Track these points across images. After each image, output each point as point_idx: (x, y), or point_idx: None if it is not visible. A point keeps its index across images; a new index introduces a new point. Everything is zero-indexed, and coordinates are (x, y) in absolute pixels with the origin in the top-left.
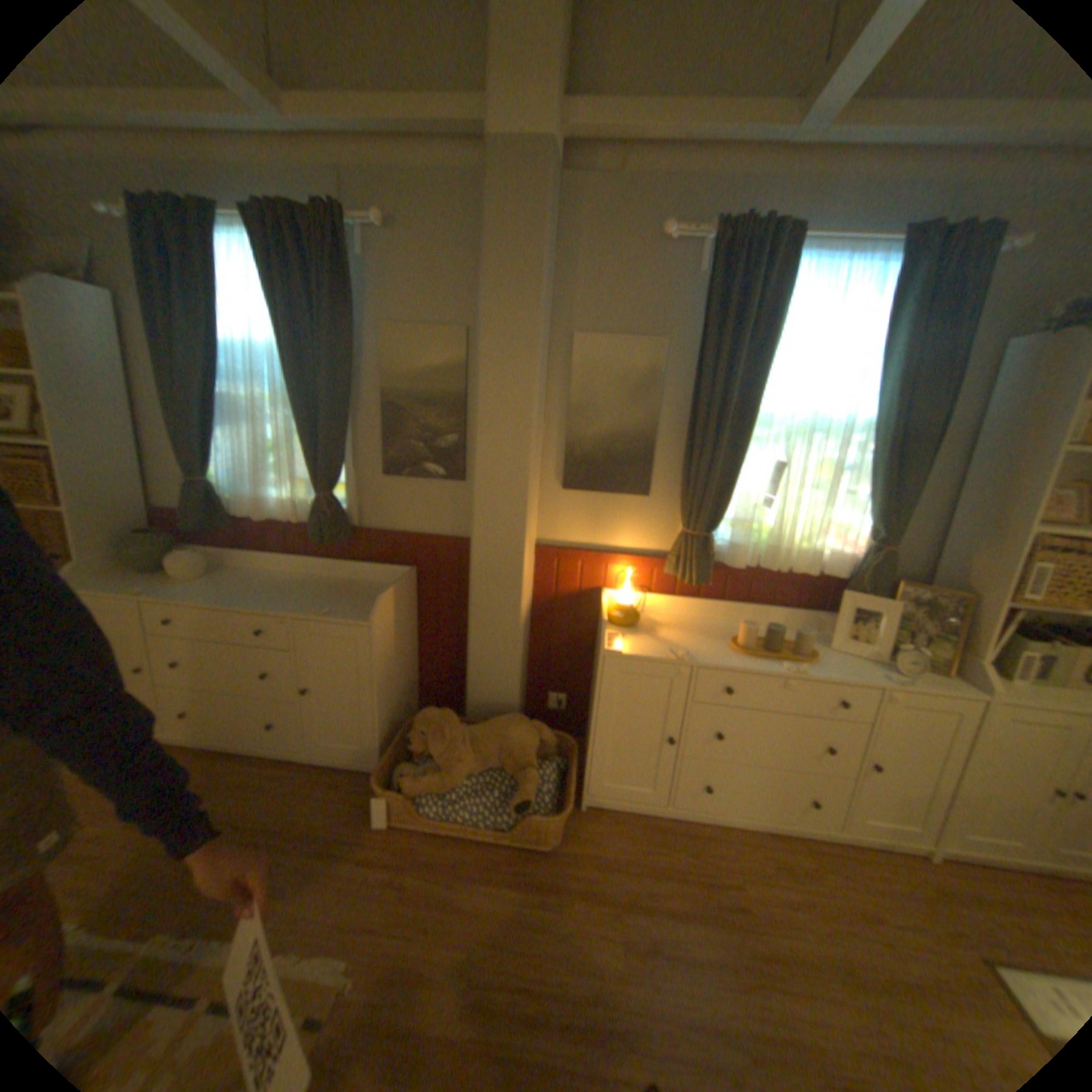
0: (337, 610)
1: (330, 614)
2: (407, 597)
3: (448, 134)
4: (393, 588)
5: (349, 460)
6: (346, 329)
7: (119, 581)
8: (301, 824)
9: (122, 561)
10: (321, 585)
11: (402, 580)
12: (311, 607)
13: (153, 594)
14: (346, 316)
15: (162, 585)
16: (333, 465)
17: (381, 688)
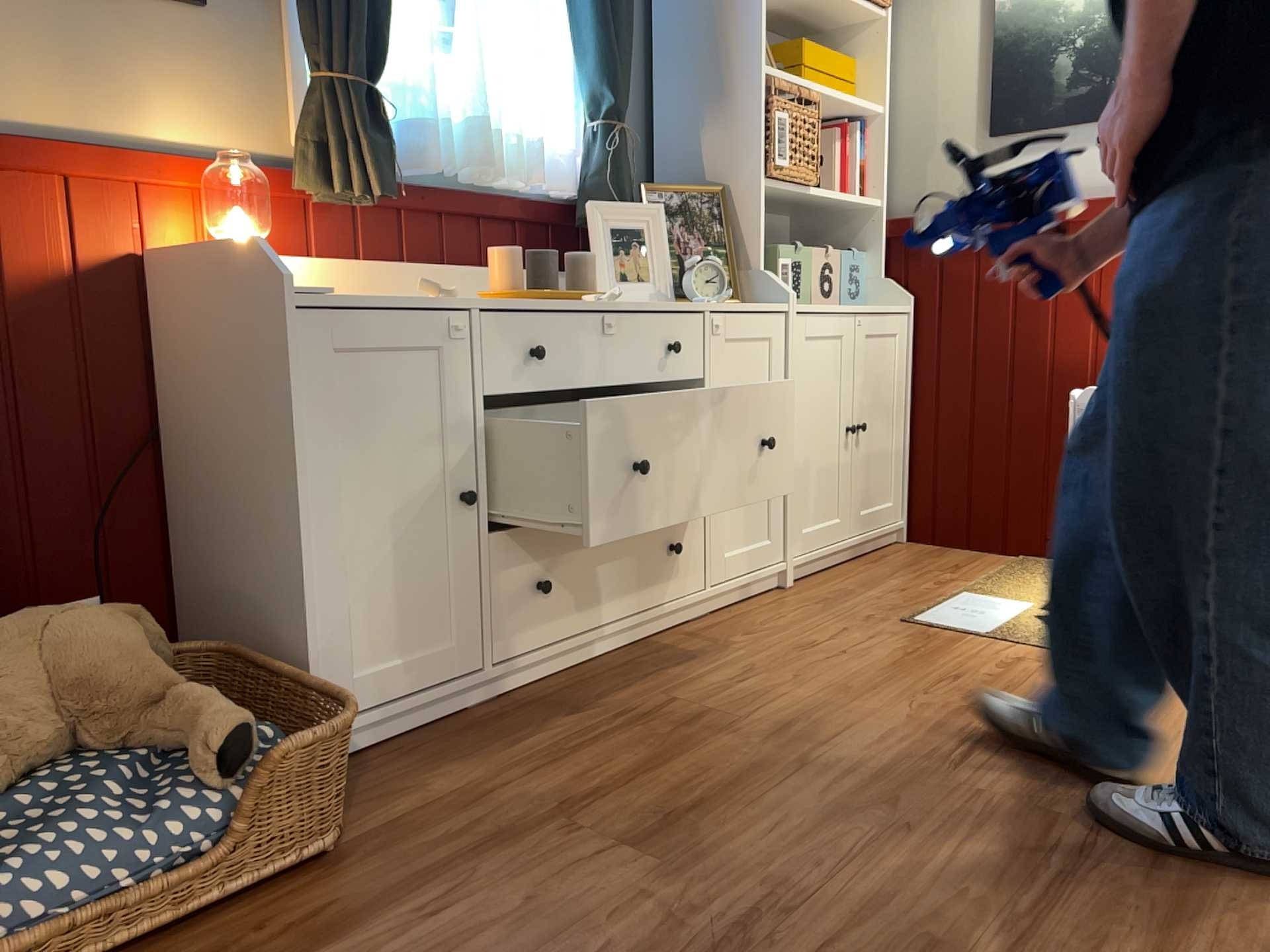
0: None
1: None
2: None
3: None
4: None
5: None
6: None
7: None
8: None
9: None
10: None
11: None
12: None
13: None
14: None
15: None
16: None
17: None
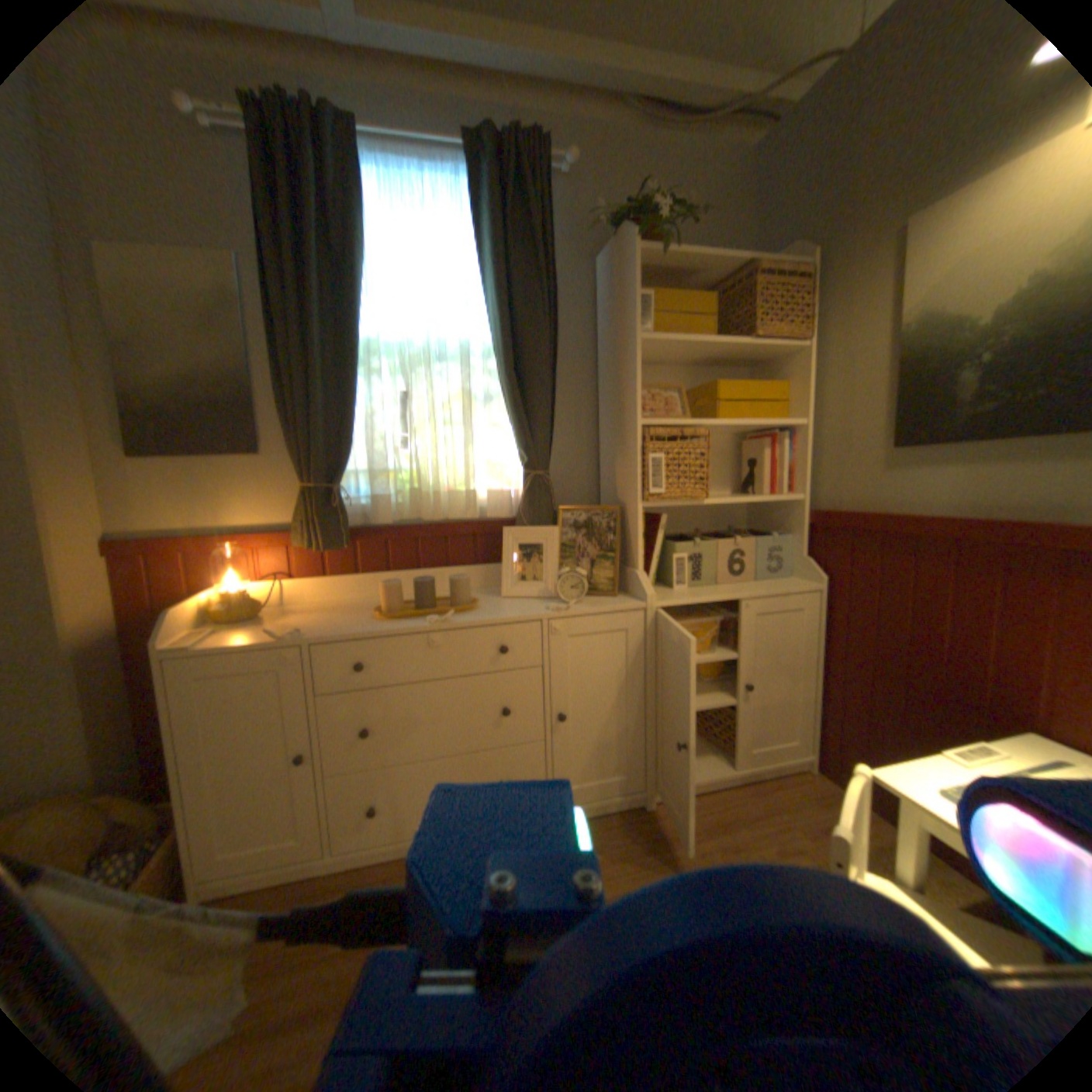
0: None
1: None
2: None
3: None
4: None
5: None
6: None
7: None
8: None
9: None
10: None
11: None
12: None
13: None
14: None
15: None
16: None
17: None
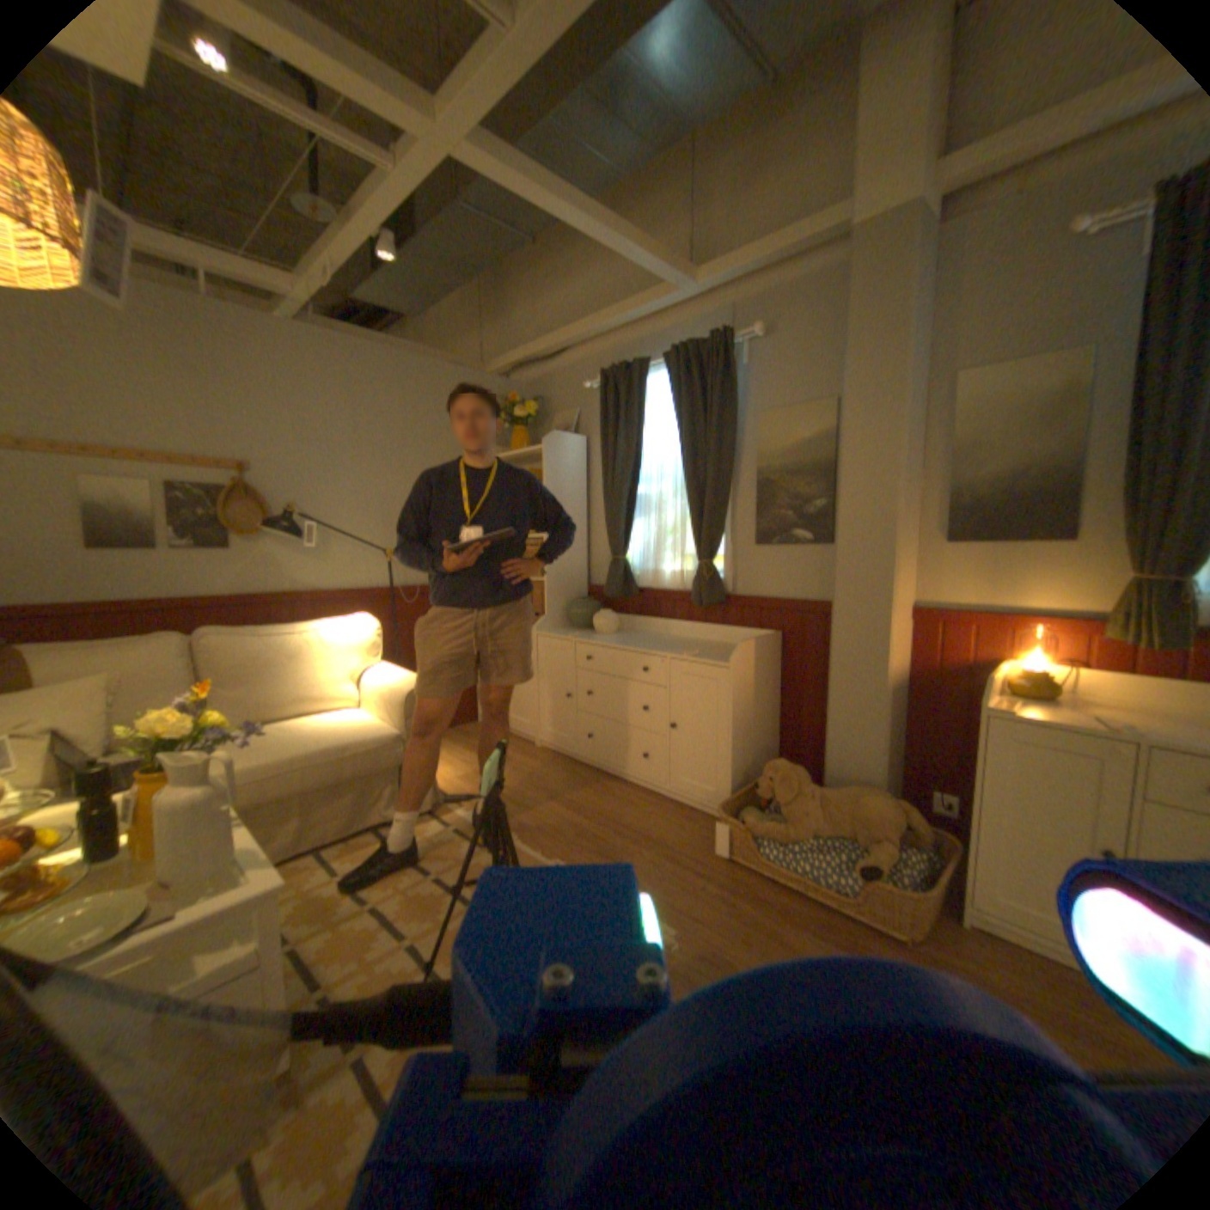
0: (705, 655)
1: (700, 657)
2: (771, 657)
3: (825, 240)
4: (756, 641)
5: (728, 534)
6: (732, 422)
7: (567, 631)
8: (660, 835)
9: (571, 621)
10: (698, 643)
11: (766, 638)
12: (686, 652)
13: (585, 637)
14: (732, 412)
15: (590, 634)
16: (715, 537)
17: (738, 733)
